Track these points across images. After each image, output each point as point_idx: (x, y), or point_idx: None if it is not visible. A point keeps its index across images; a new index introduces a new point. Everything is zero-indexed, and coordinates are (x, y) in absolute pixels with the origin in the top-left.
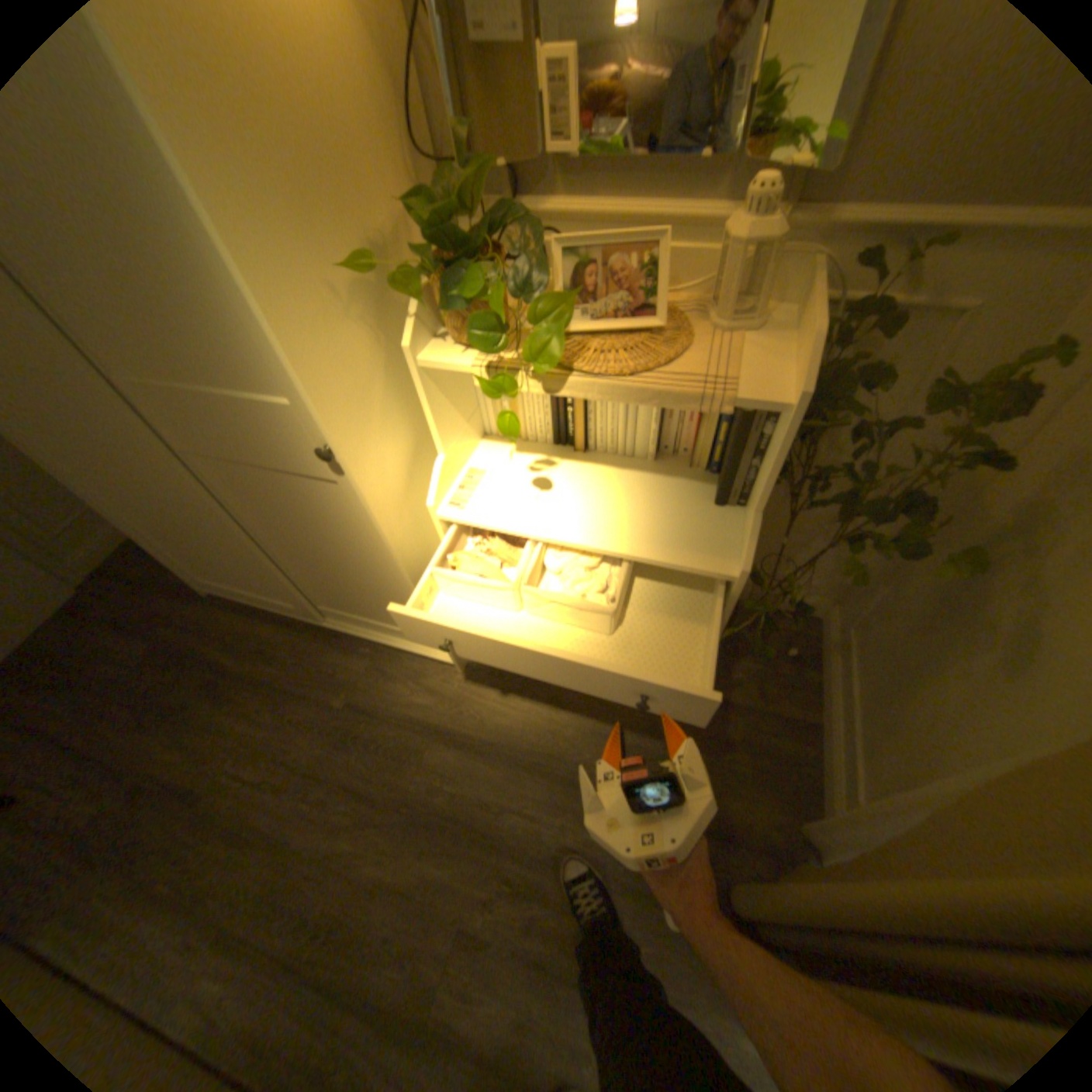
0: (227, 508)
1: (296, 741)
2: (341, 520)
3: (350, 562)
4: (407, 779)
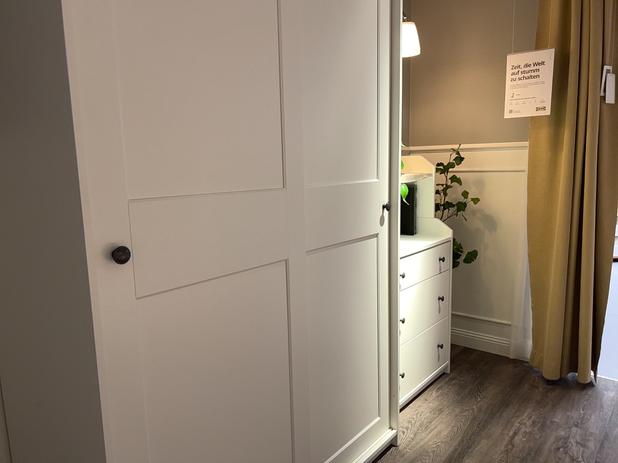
0: (306, 309)
1: None
2: (365, 273)
3: (355, 327)
4: None
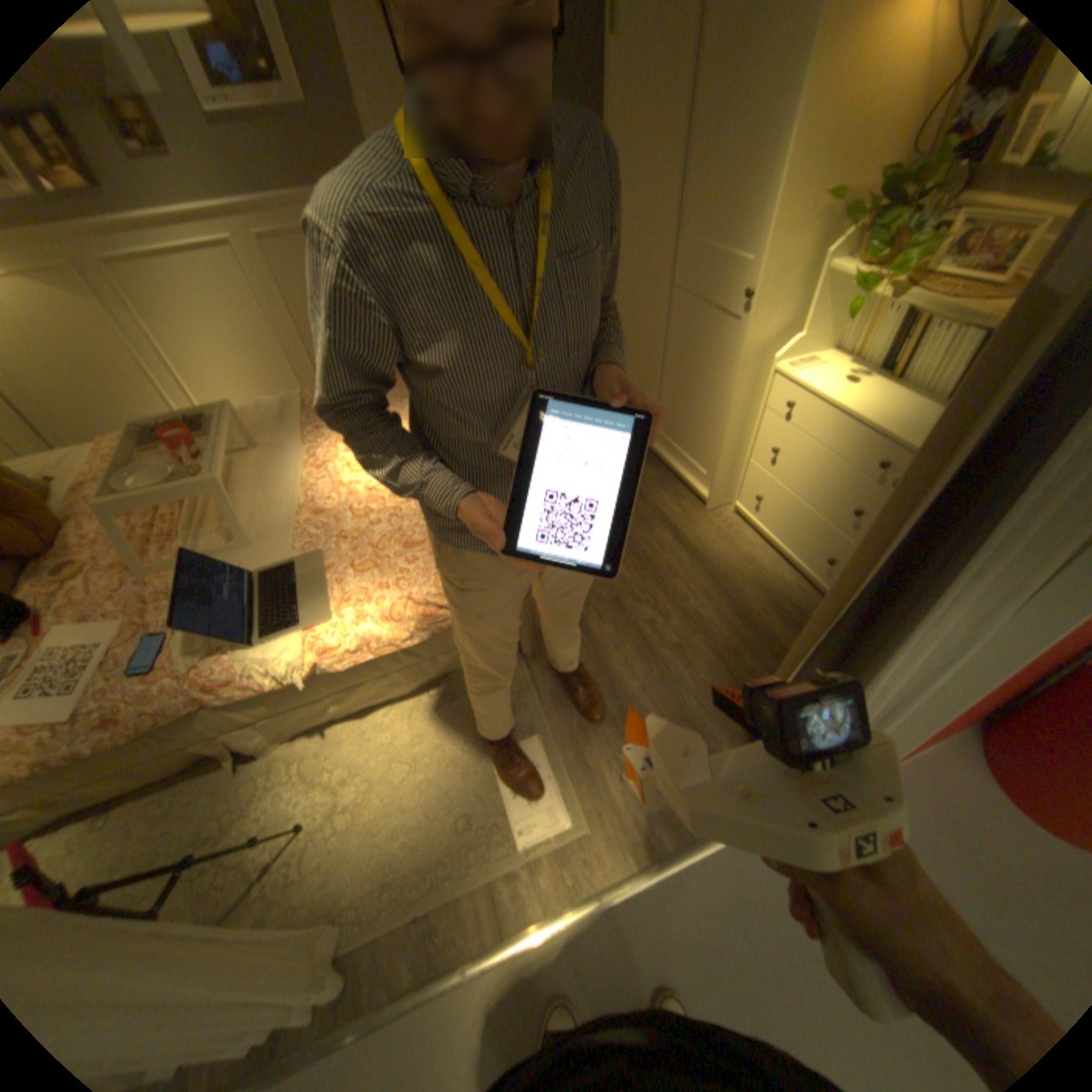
0: (667, 330)
1: None
2: (722, 350)
3: (703, 389)
4: (639, 531)
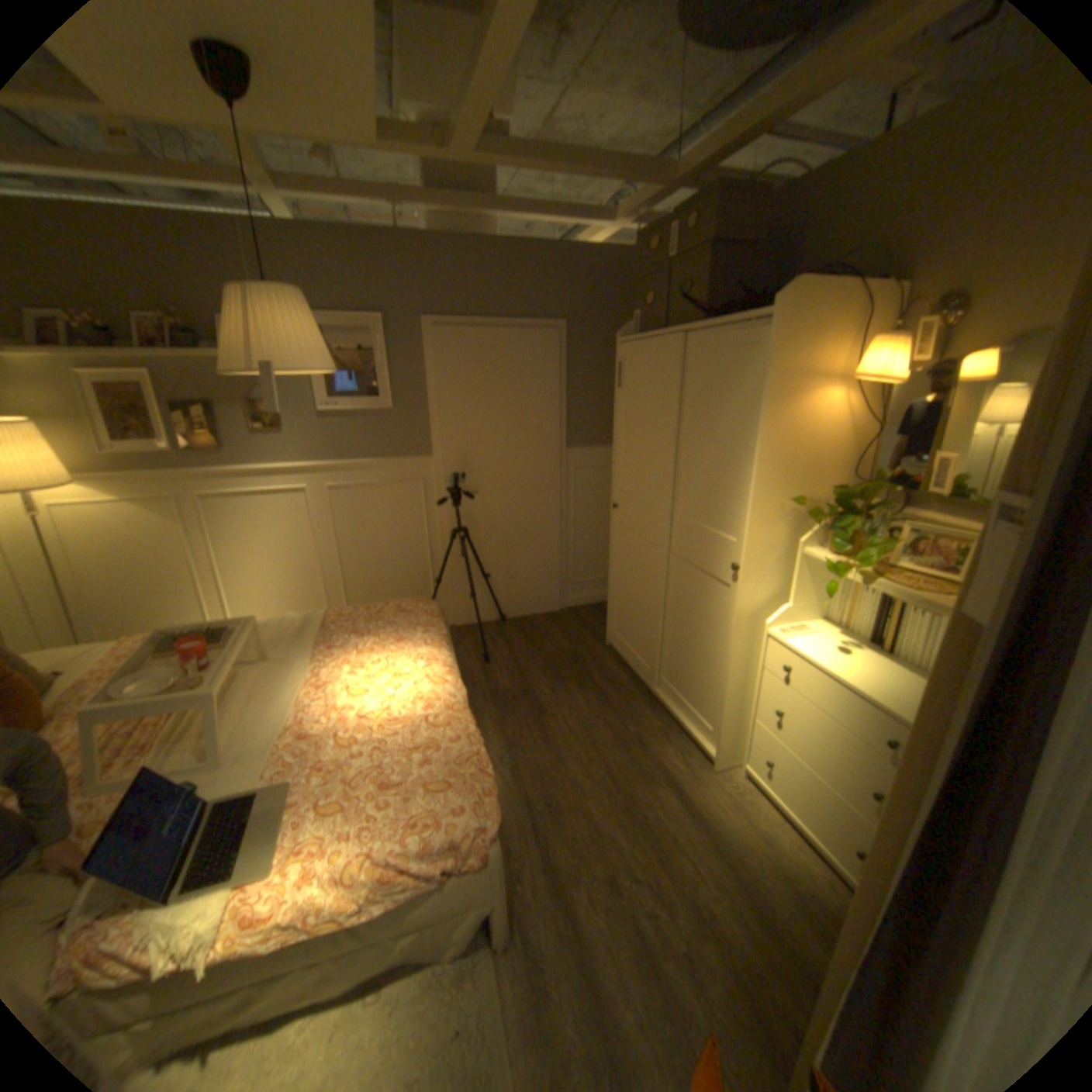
0: (667, 588)
1: (601, 728)
2: (717, 611)
3: (702, 643)
4: (641, 790)
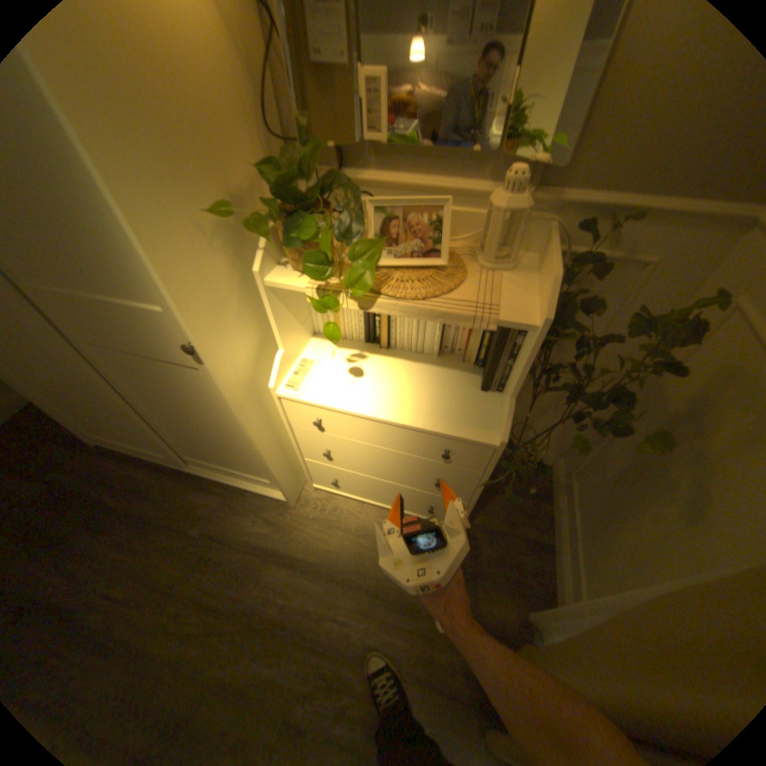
0: (109, 384)
1: (159, 565)
2: (200, 396)
3: (207, 427)
4: (246, 595)
